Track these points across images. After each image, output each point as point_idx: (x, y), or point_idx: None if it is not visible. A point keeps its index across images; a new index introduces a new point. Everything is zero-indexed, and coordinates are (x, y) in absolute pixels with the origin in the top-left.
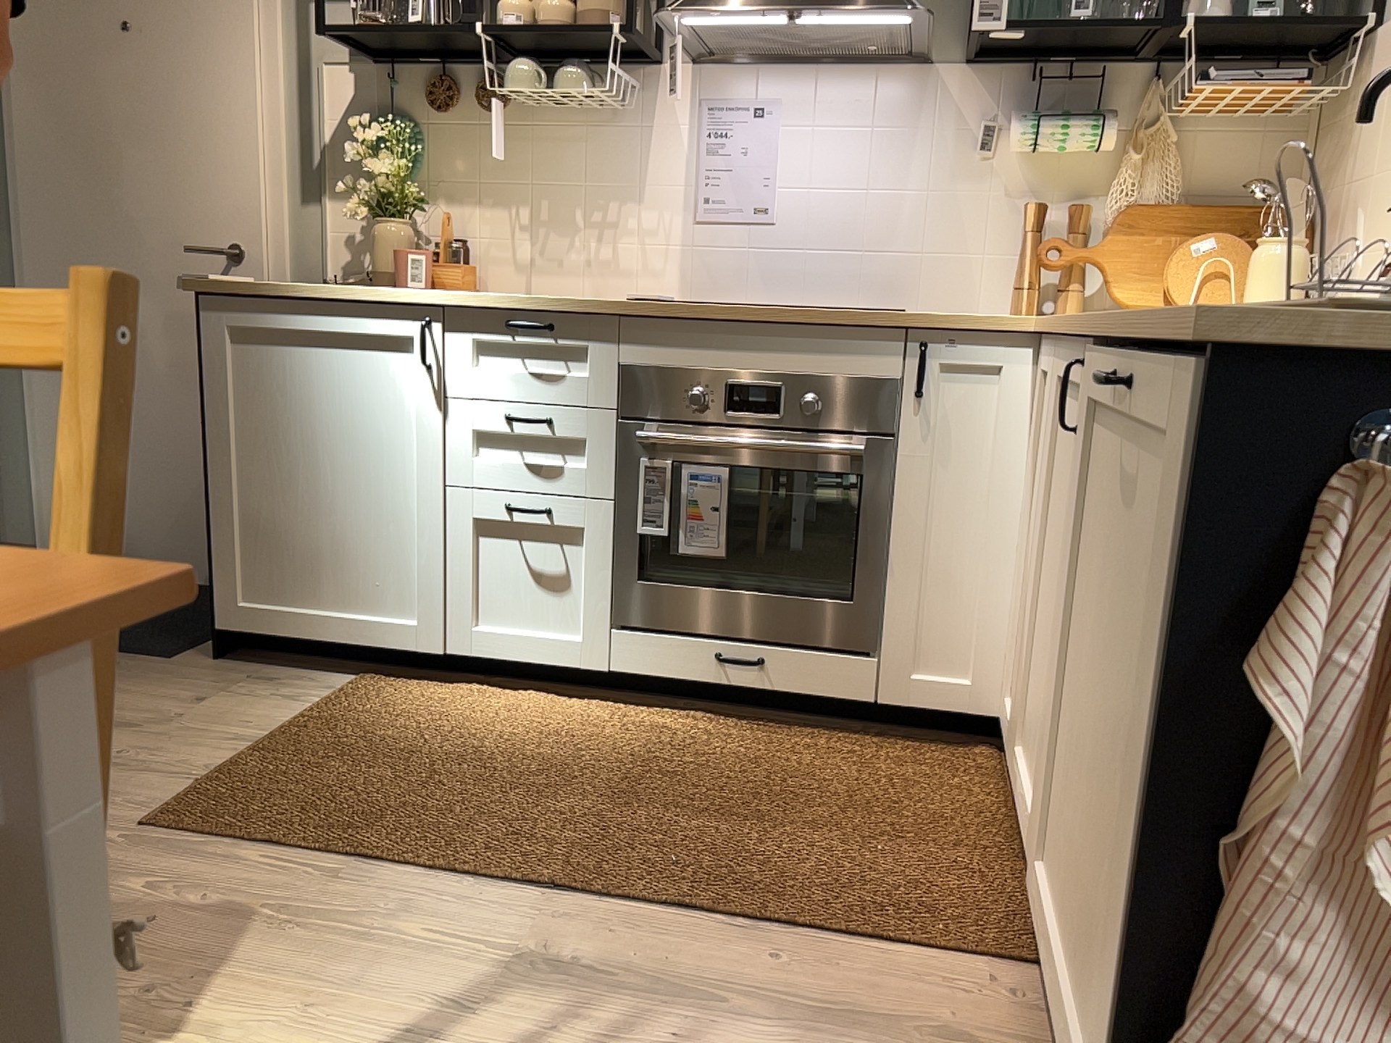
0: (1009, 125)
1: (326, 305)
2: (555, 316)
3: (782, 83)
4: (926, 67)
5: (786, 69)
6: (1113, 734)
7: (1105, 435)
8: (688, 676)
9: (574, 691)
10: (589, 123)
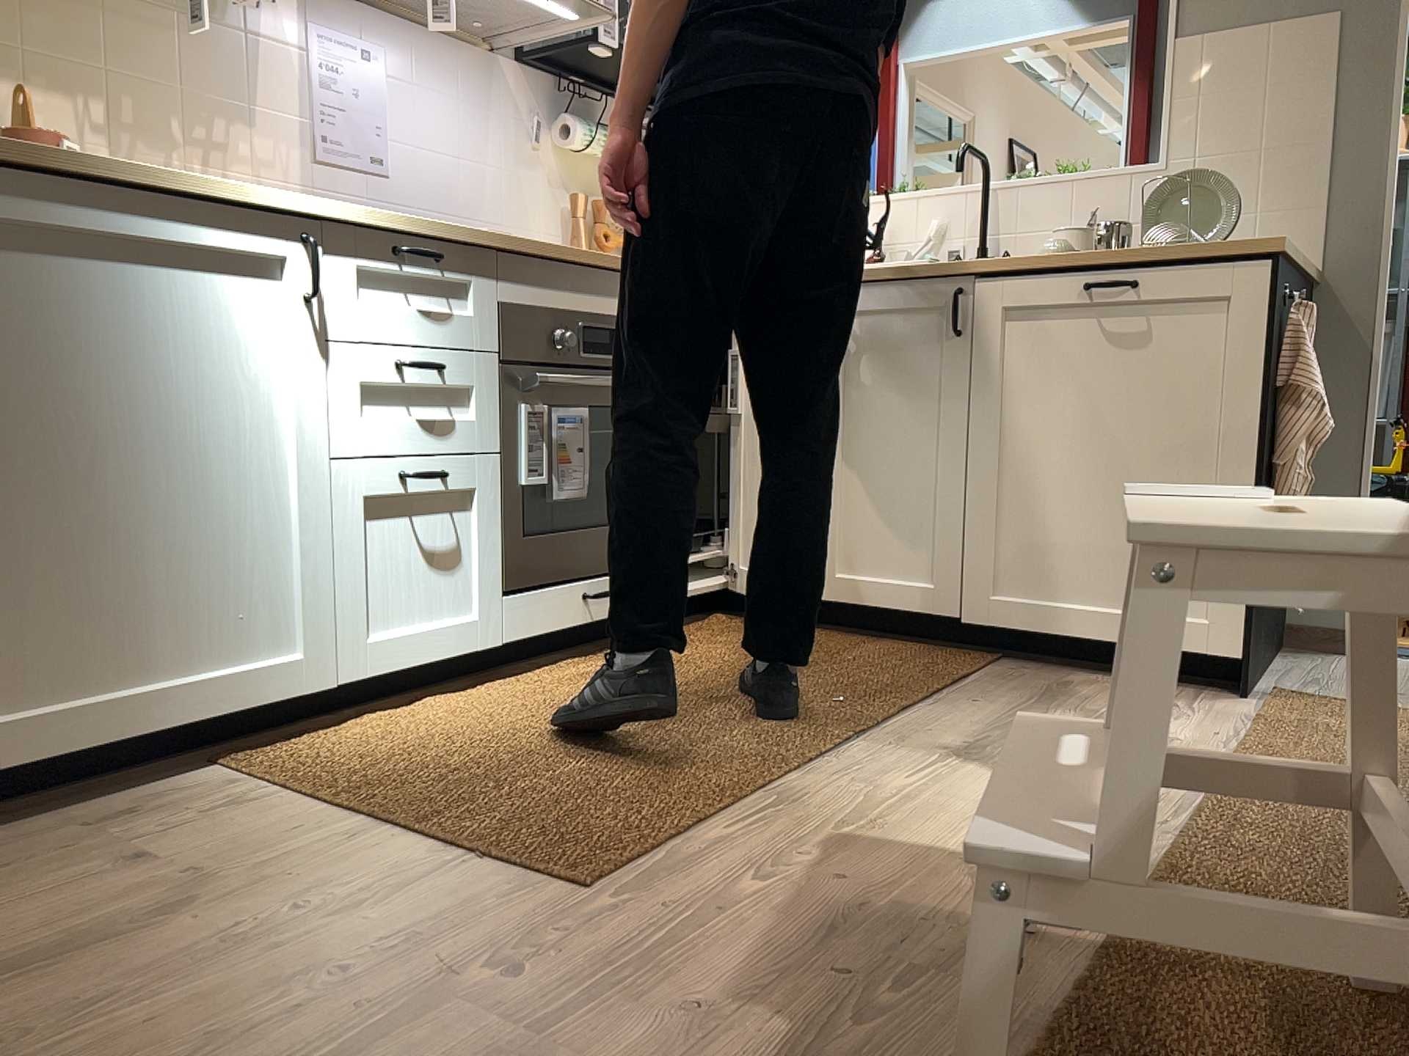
0: (581, 123)
1: (157, 196)
2: (444, 243)
3: (388, 31)
4: (495, 54)
5: (373, 16)
6: (1147, 457)
7: (1041, 318)
8: (563, 624)
9: (438, 691)
10: (185, 9)
